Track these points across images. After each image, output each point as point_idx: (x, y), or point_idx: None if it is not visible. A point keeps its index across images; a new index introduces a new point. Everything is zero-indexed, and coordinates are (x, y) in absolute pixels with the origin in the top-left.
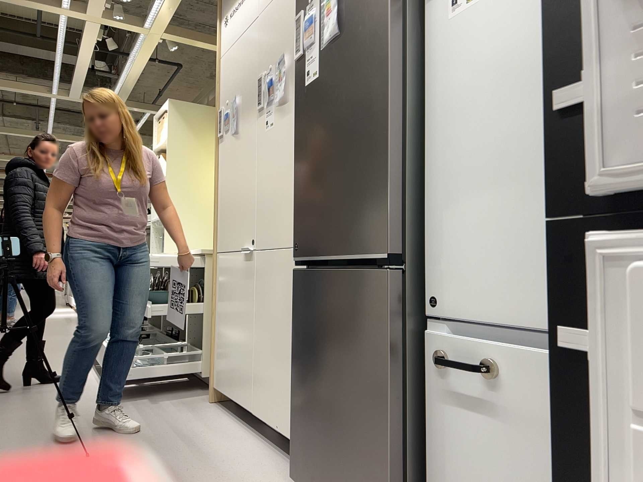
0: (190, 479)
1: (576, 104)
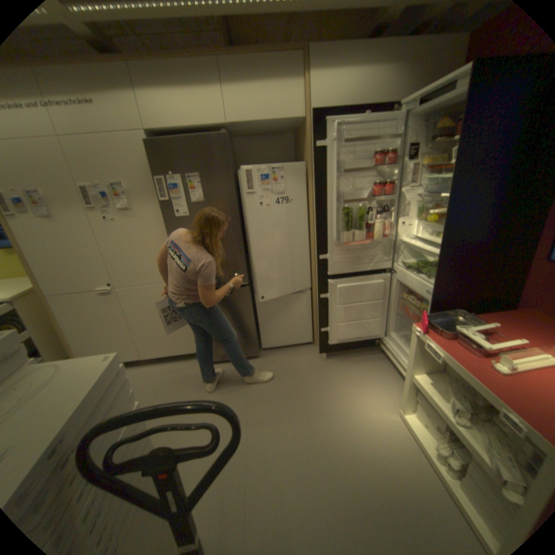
0: (163, 393)
1: (320, 258)
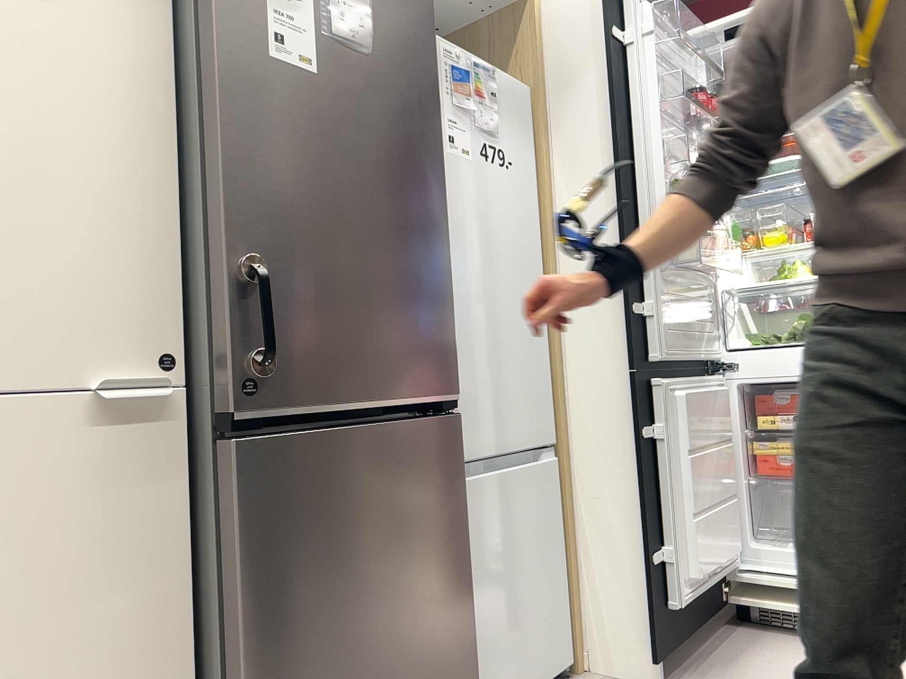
0: None
1: (637, 310)
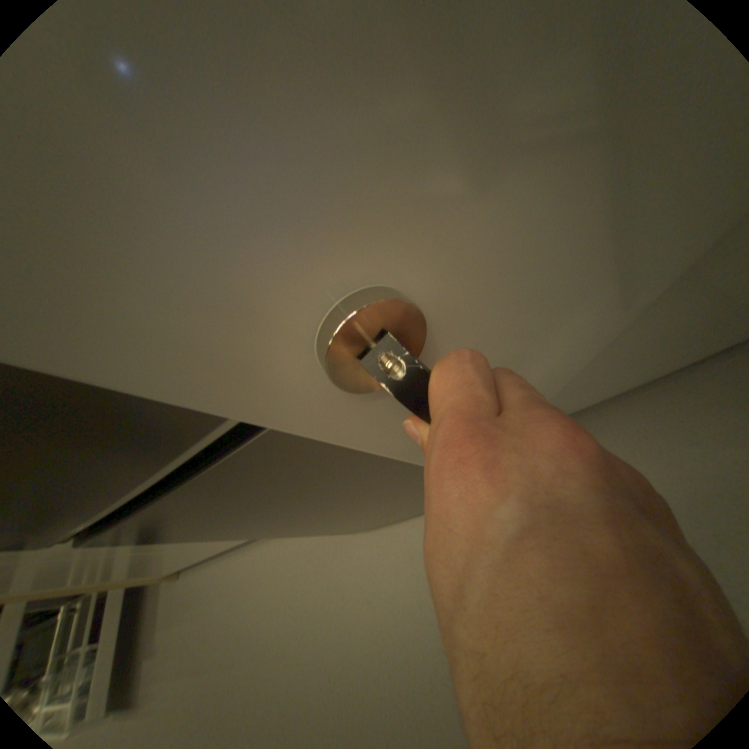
0: (316, 643)
1: None
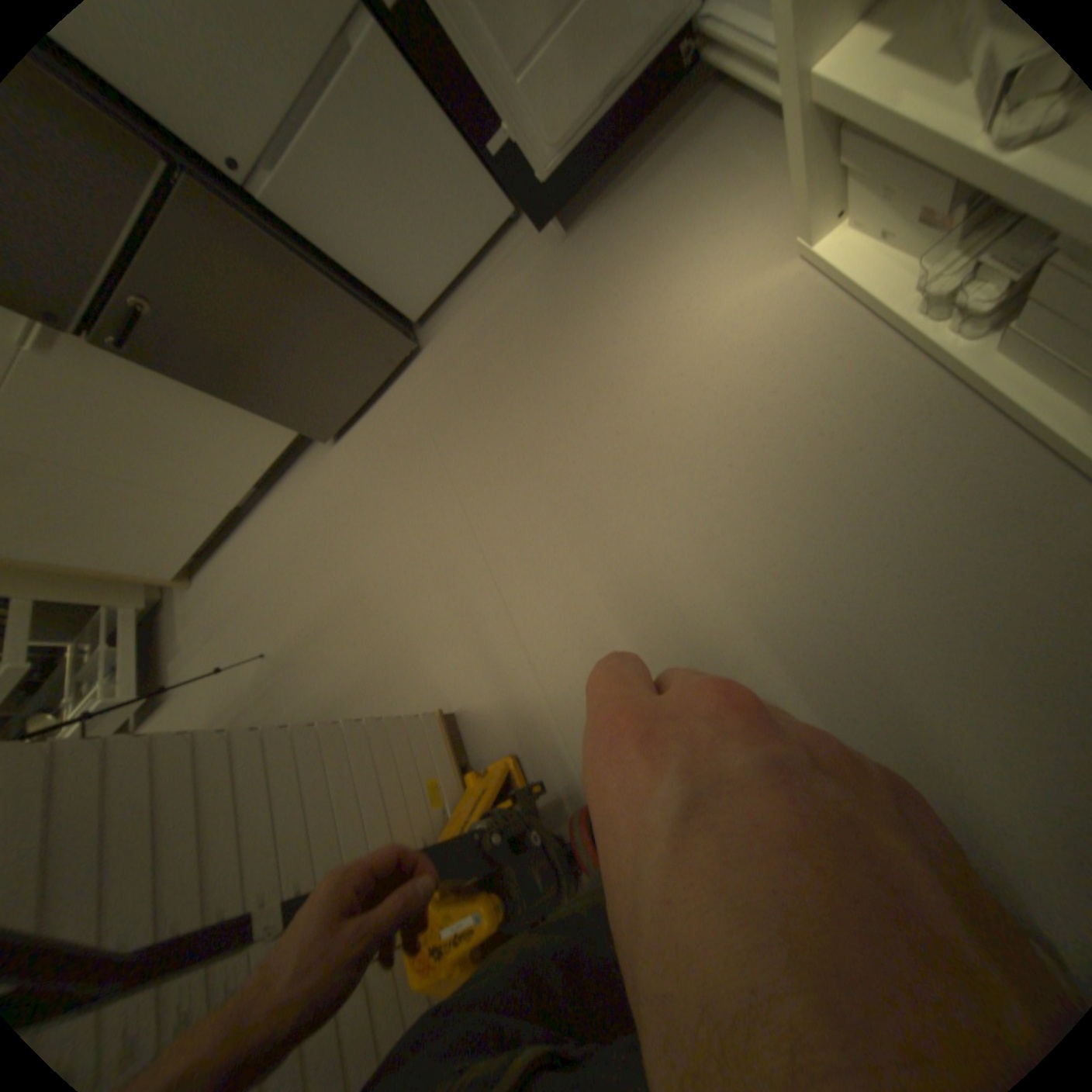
0: (308, 537)
1: None
